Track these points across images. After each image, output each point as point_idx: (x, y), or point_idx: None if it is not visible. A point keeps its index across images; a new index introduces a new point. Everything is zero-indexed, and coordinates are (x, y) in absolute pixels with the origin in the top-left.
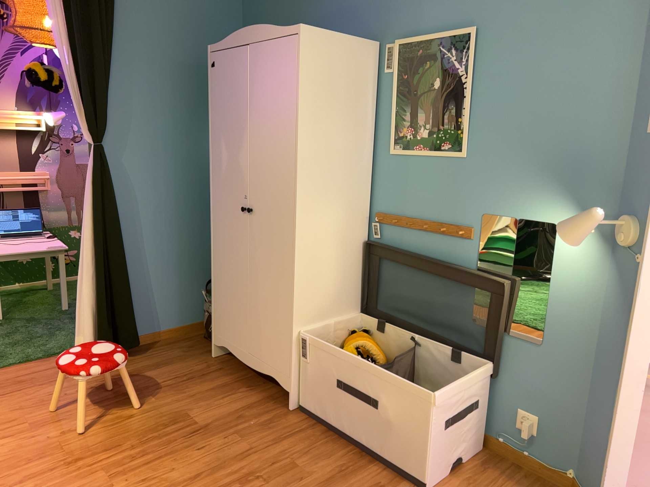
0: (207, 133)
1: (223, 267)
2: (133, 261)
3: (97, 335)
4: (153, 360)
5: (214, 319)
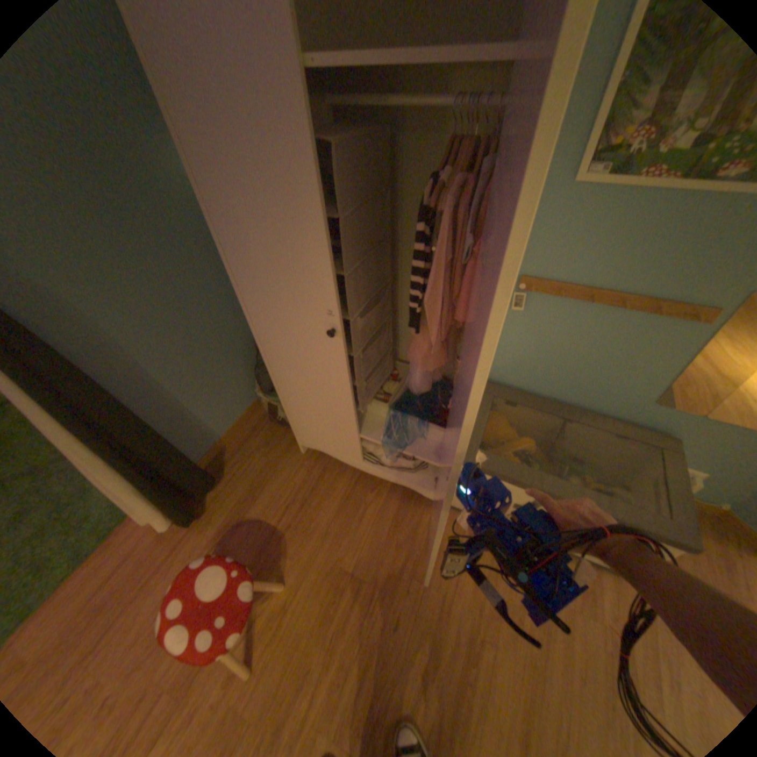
0: (149, 146)
1: (300, 388)
2: (147, 400)
3: (167, 518)
4: (242, 486)
5: (298, 428)
